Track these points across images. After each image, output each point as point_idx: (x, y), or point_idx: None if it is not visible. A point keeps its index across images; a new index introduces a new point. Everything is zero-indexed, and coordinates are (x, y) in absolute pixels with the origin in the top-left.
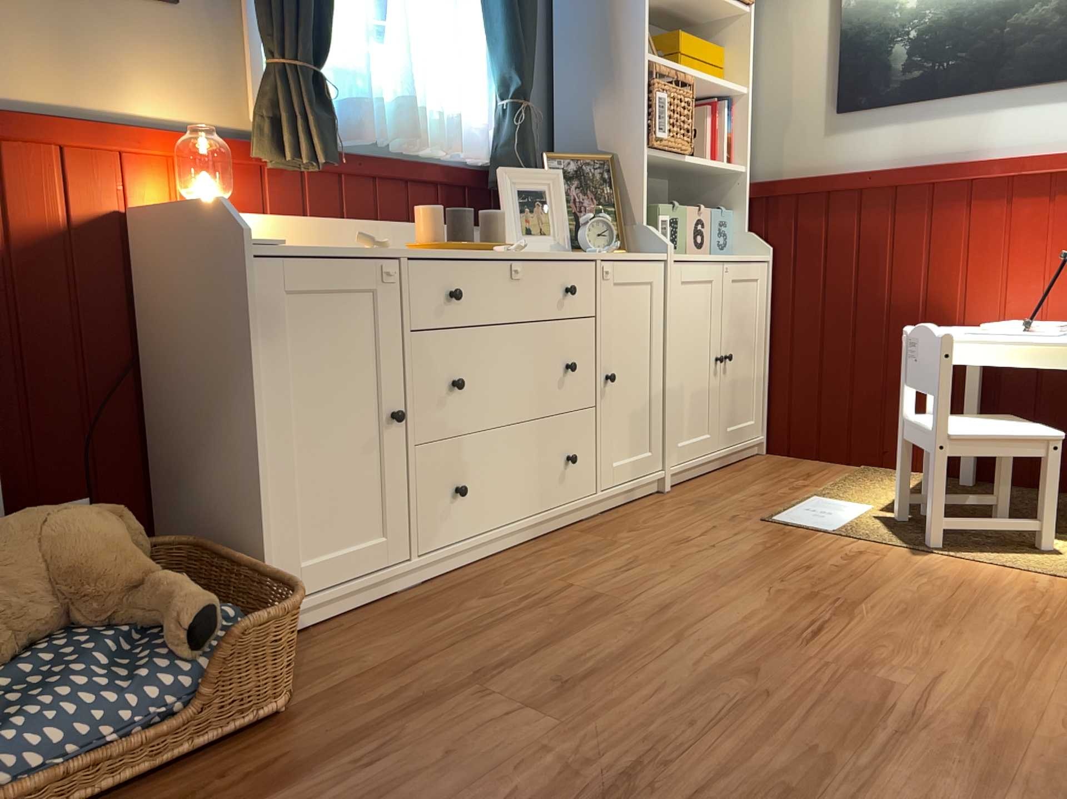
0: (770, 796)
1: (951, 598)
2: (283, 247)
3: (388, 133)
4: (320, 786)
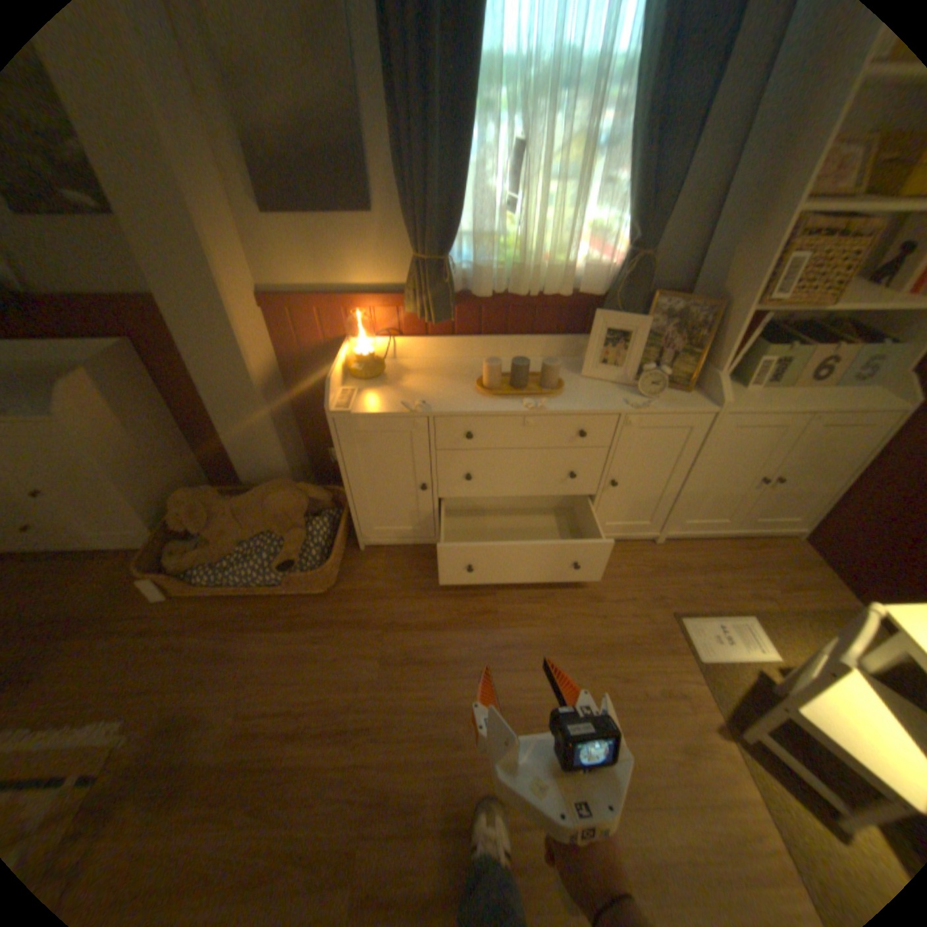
0: (379, 796)
1: (667, 790)
2: (361, 406)
3: (511, 283)
4: (298, 639)
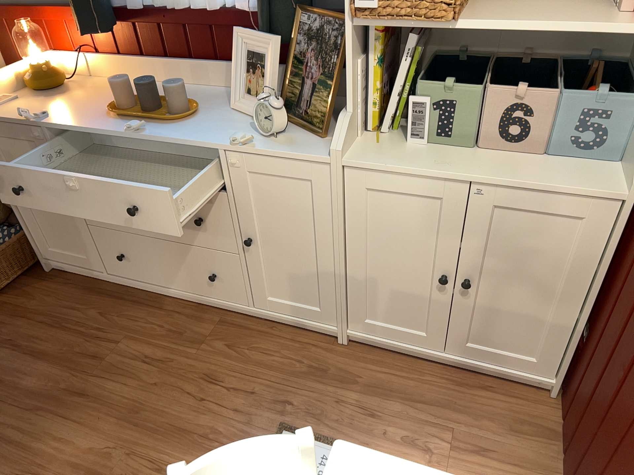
0: None
1: None
2: (6, 112)
3: None
4: None
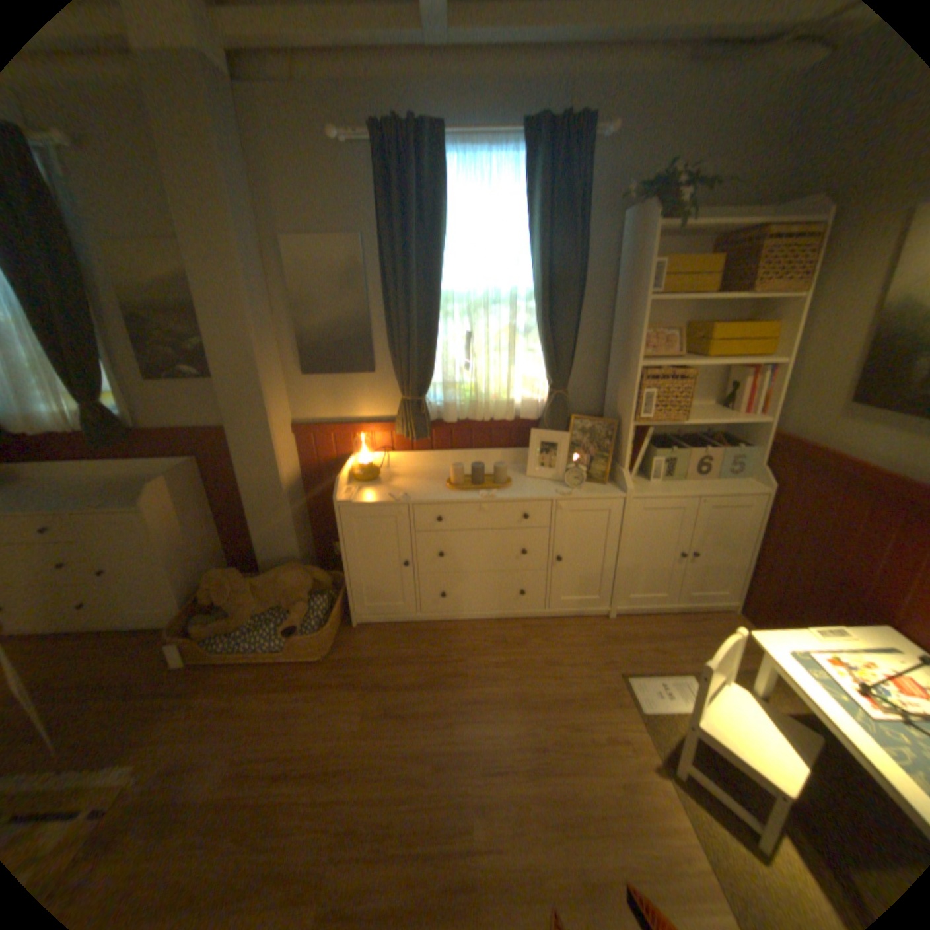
0: (350, 828)
1: (607, 821)
2: (360, 498)
3: (470, 413)
4: (292, 700)
